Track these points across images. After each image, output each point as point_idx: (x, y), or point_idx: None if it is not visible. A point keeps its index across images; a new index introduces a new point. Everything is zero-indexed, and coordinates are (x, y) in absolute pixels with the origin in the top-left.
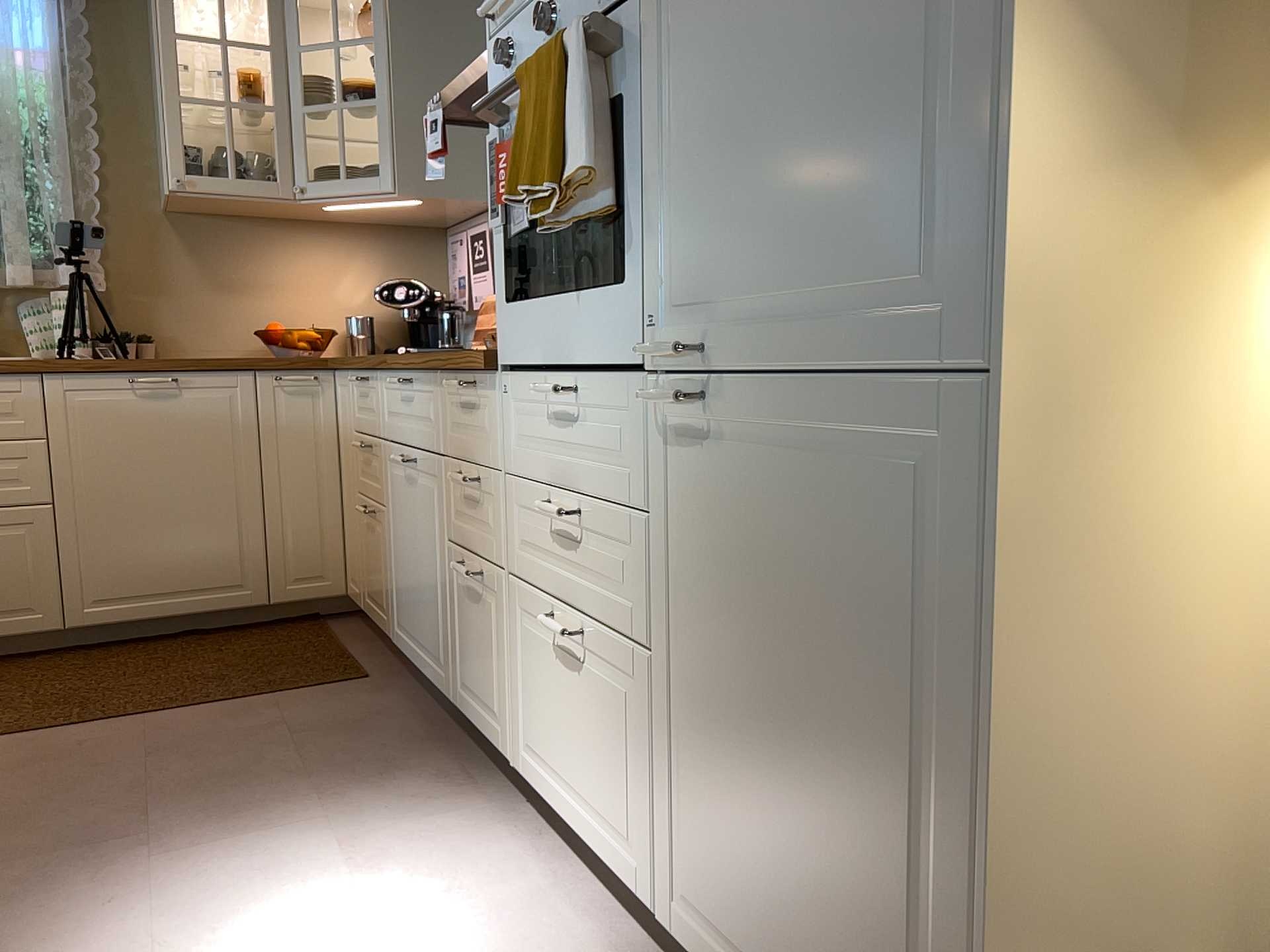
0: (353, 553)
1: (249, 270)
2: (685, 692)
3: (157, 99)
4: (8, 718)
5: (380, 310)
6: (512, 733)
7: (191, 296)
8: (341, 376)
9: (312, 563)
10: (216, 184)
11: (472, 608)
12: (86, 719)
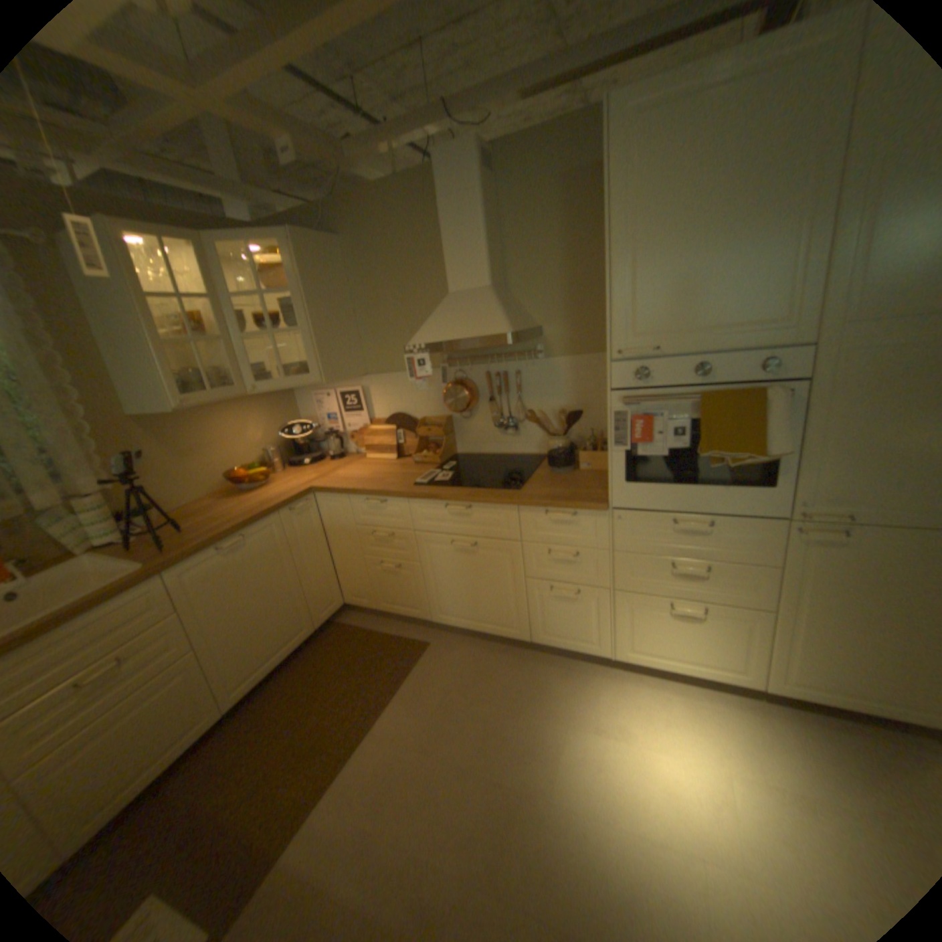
0: (356, 584)
1: (194, 440)
2: (800, 621)
3: (98, 335)
4: (288, 791)
5: (272, 440)
6: (611, 646)
7: (163, 468)
8: (329, 497)
9: (328, 598)
10: (200, 398)
11: (563, 603)
12: (339, 758)
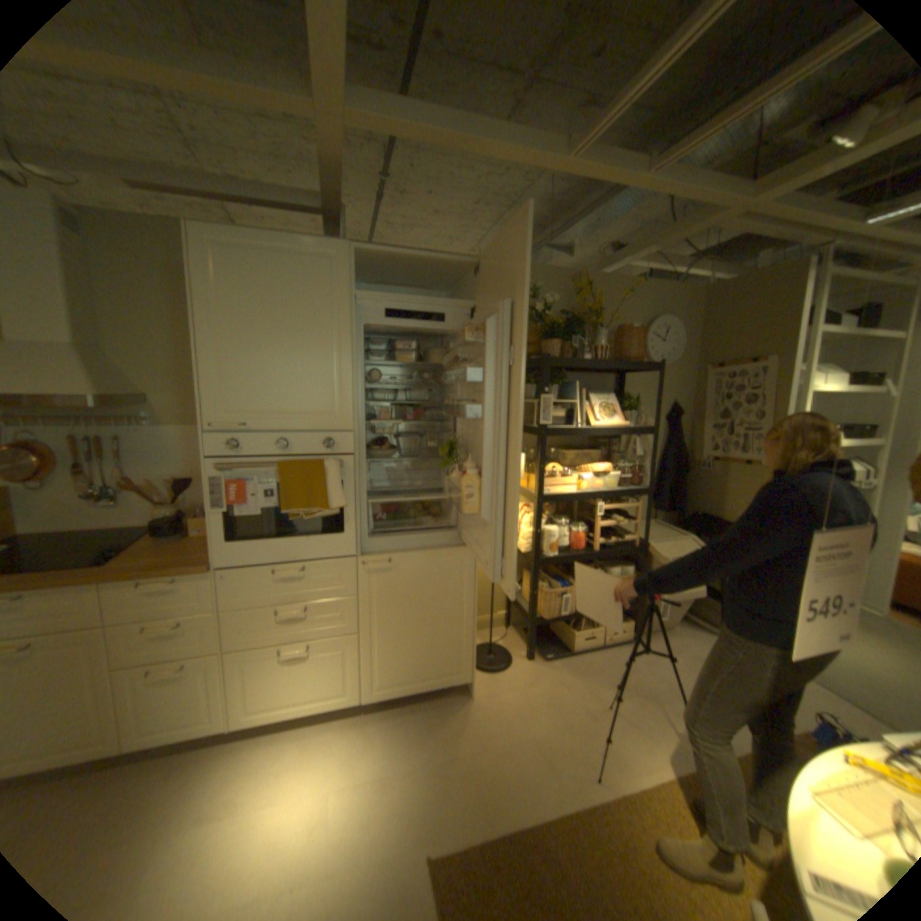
0: None
1: None
2: (373, 636)
3: None
4: None
5: None
6: (221, 719)
7: None
8: None
9: None
10: None
11: (161, 689)
12: None
